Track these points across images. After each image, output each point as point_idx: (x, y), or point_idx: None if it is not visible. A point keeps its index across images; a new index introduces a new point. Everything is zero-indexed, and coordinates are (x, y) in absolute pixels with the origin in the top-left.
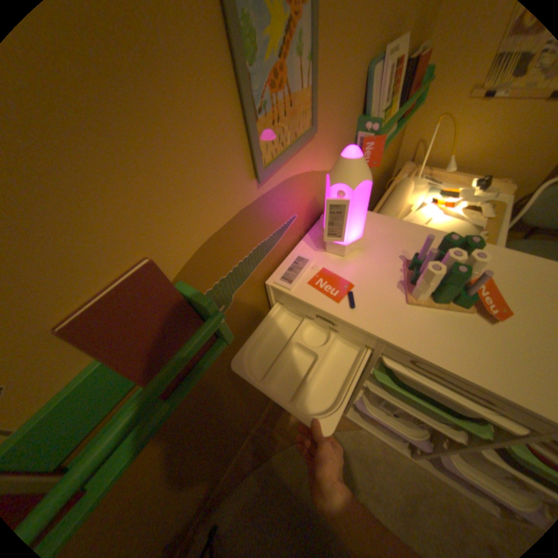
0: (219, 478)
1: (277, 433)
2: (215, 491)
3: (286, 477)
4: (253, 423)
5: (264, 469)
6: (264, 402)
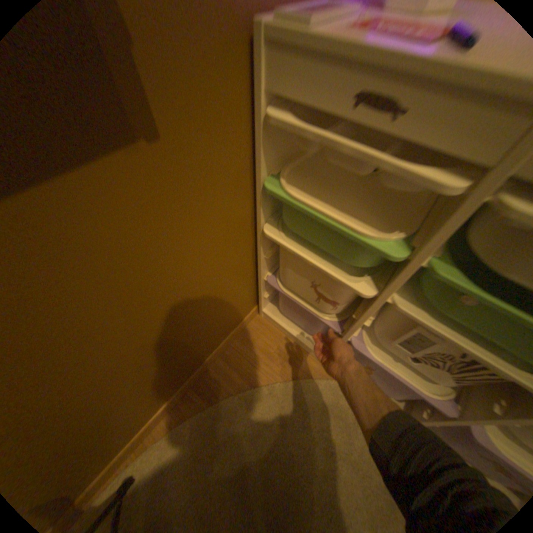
0: (146, 416)
1: (236, 371)
2: (140, 432)
3: (239, 425)
4: (206, 353)
5: (211, 413)
6: (224, 328)
